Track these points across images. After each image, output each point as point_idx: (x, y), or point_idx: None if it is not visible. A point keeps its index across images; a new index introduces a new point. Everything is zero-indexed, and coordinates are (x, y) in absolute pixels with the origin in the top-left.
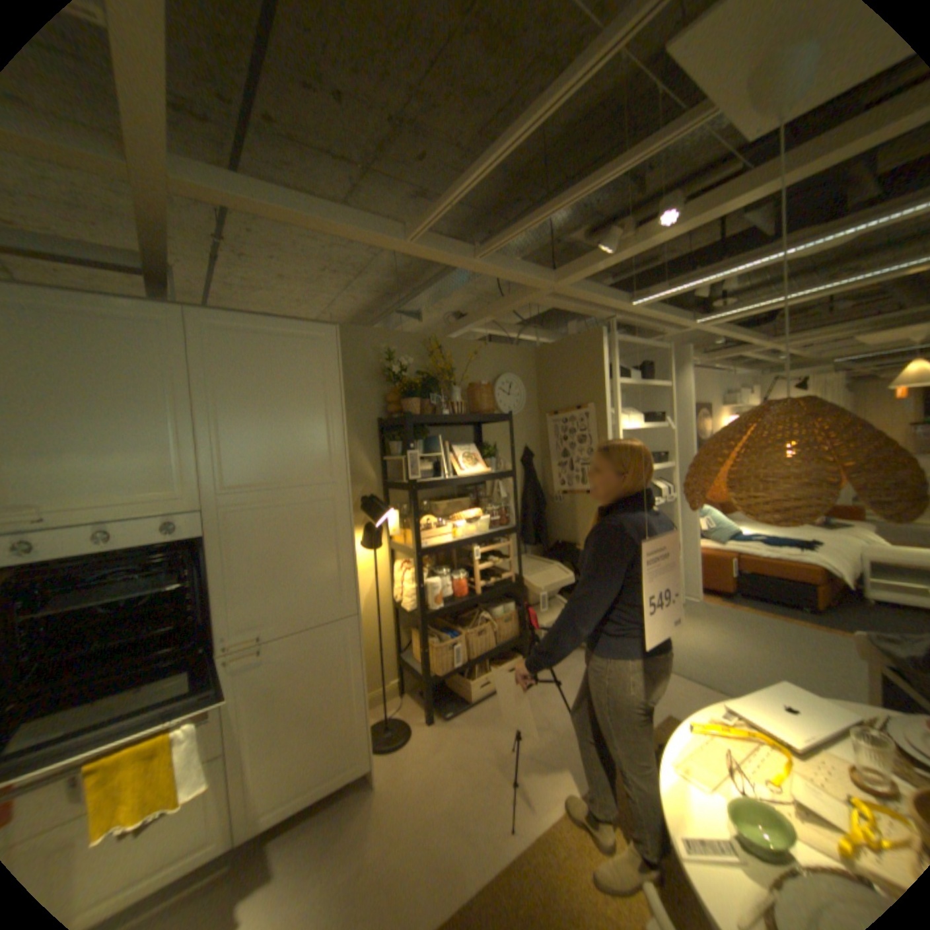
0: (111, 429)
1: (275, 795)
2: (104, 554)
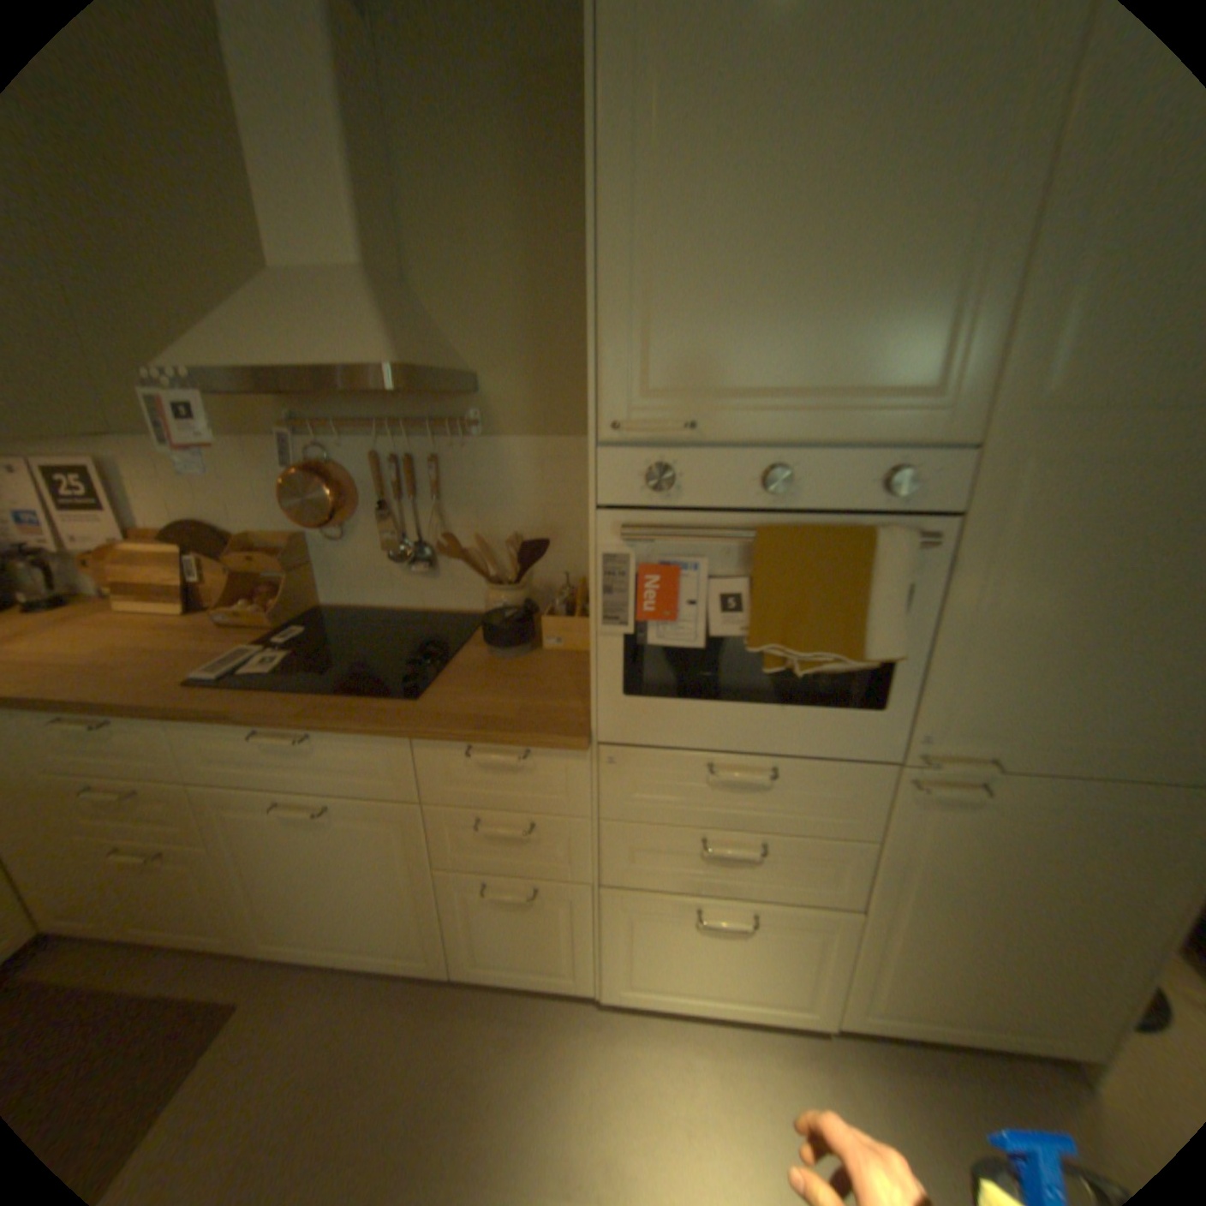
0: (856, 188)
1: (924, 1006)
2: (778, 510)
